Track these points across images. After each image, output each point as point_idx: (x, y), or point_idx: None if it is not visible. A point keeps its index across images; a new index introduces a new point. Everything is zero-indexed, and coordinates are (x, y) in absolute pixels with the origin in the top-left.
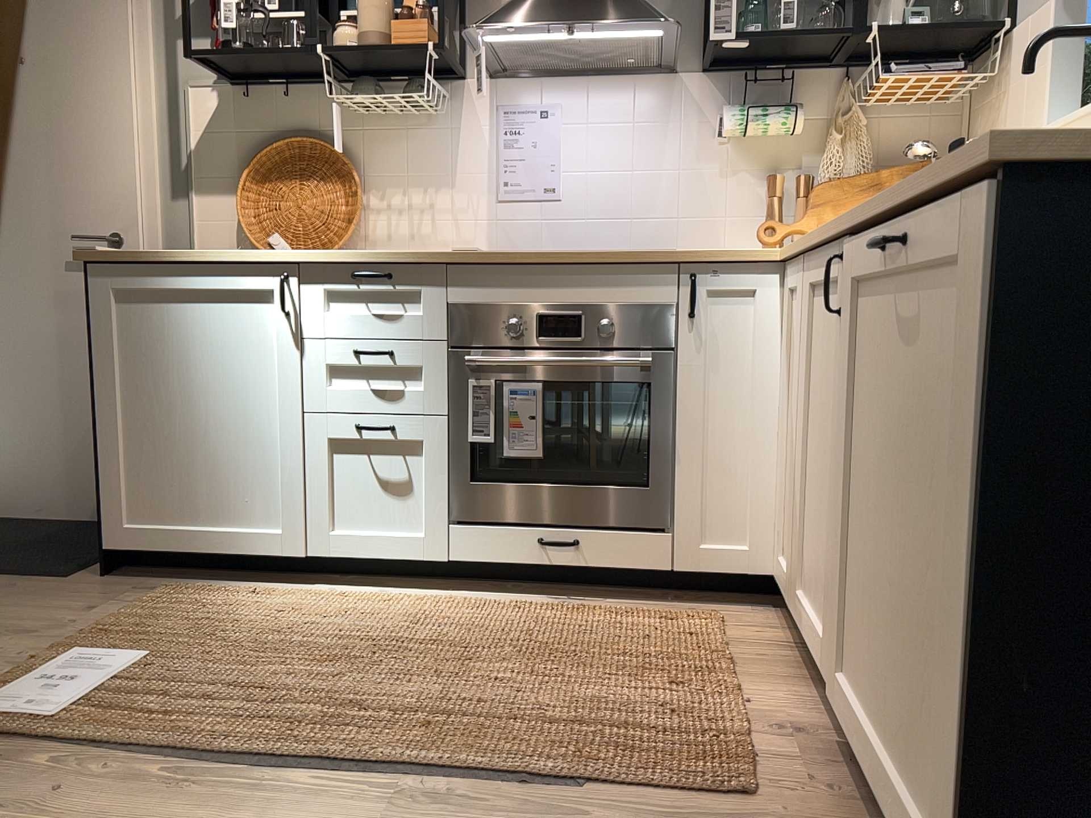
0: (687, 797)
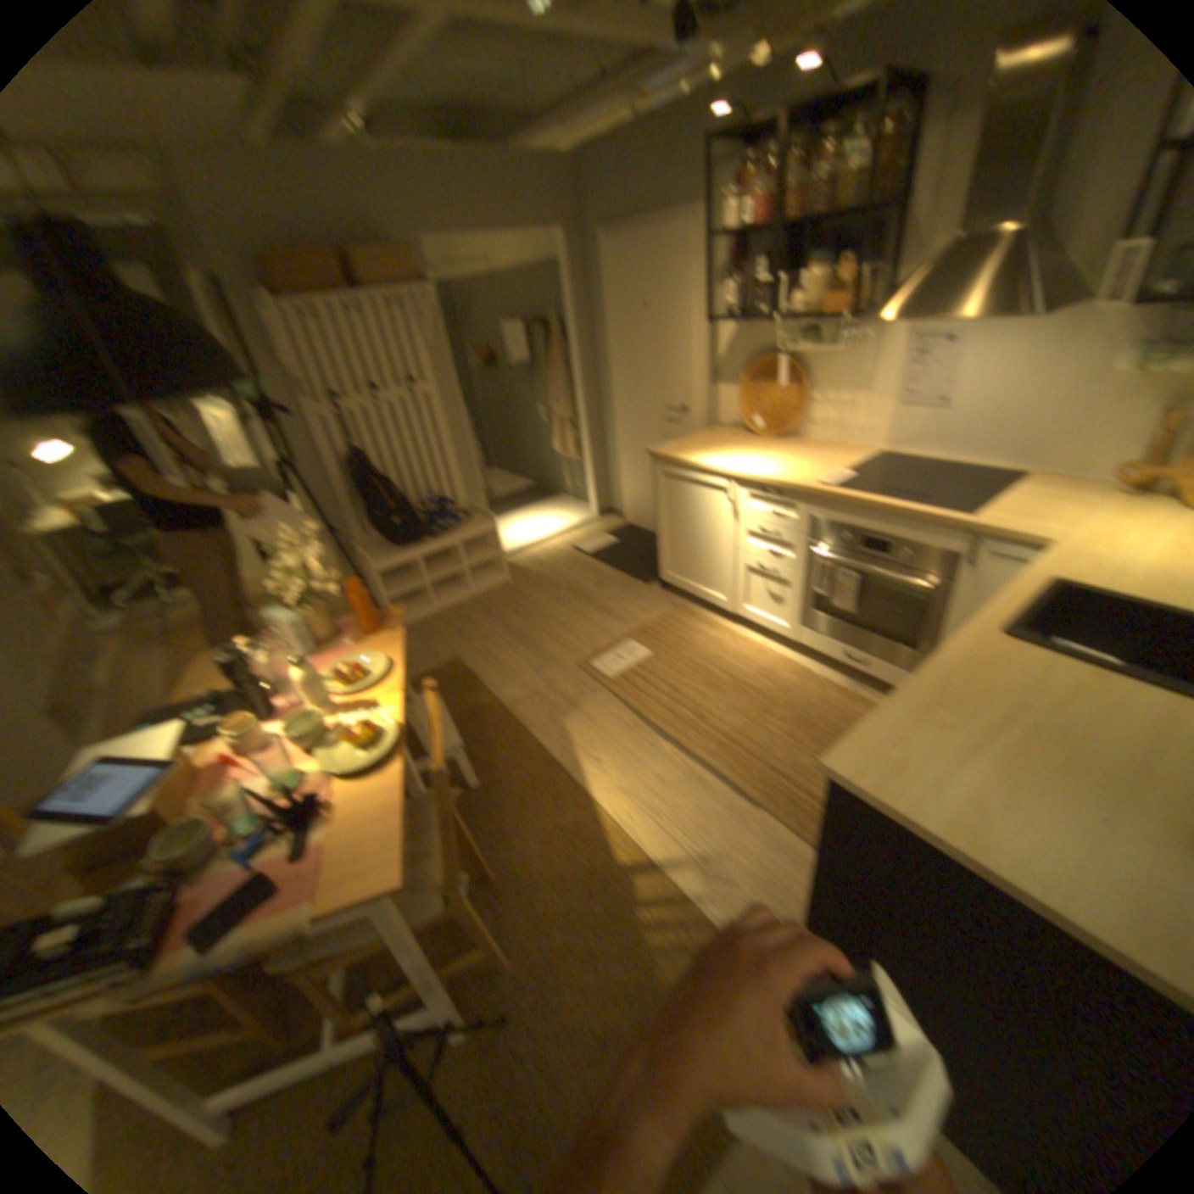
0: (794, 837)
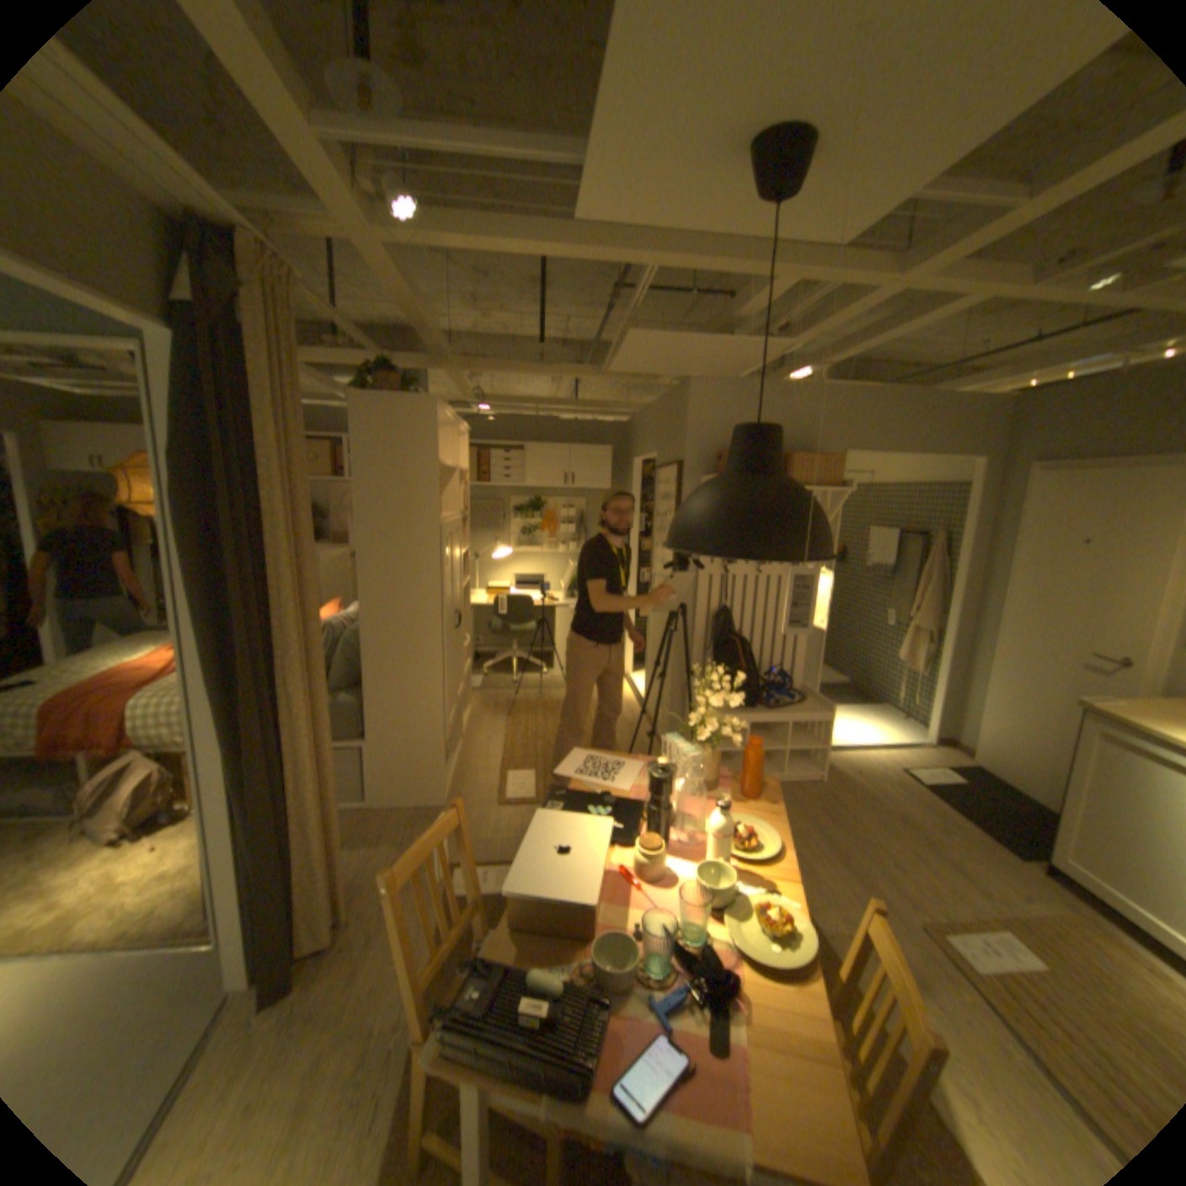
0: None
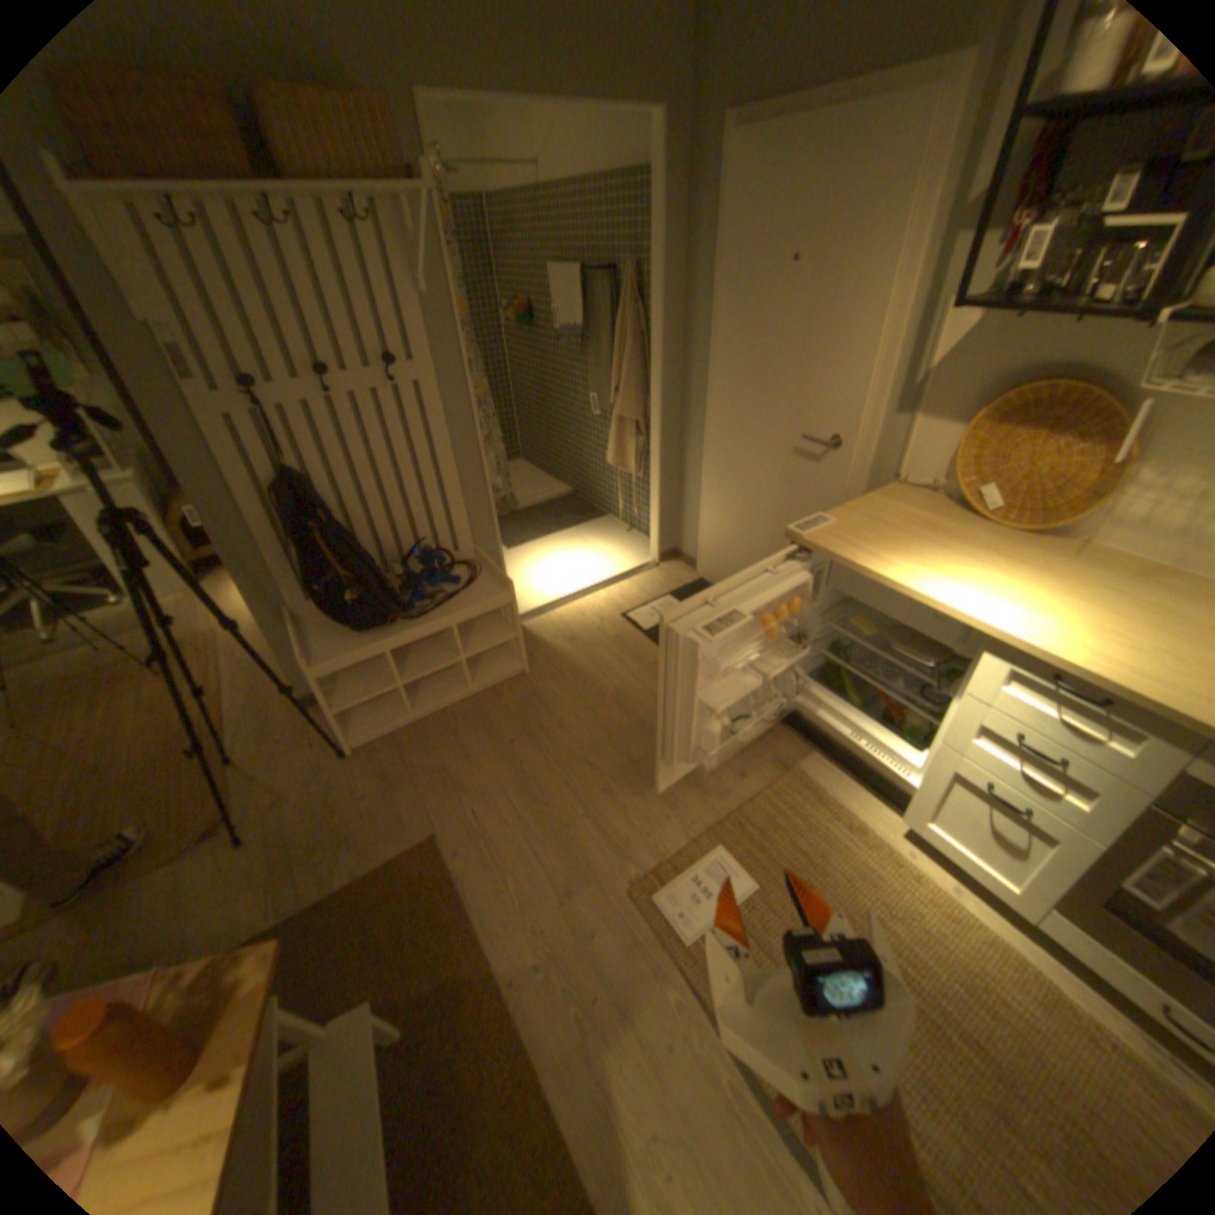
0: None
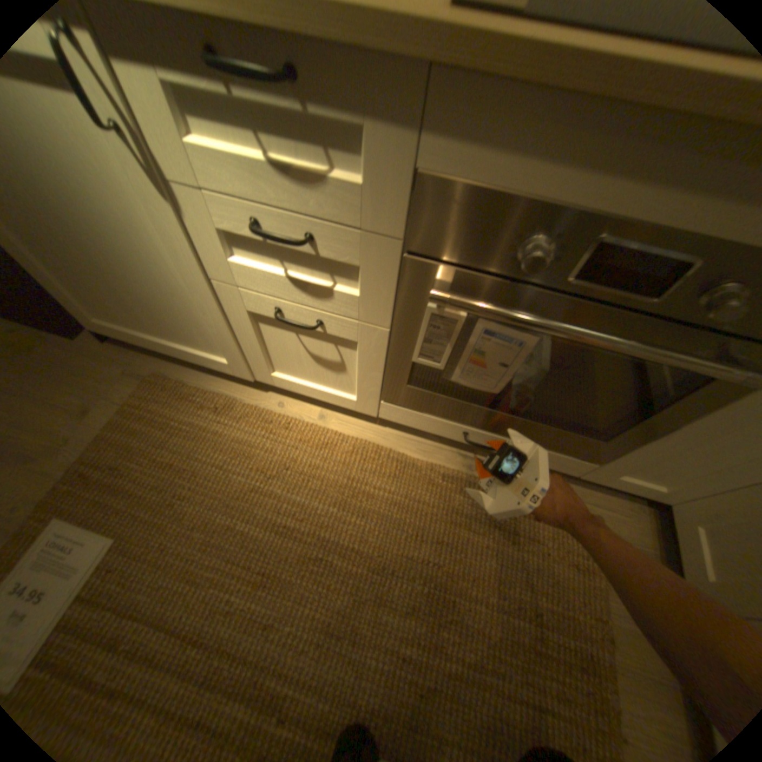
0: None
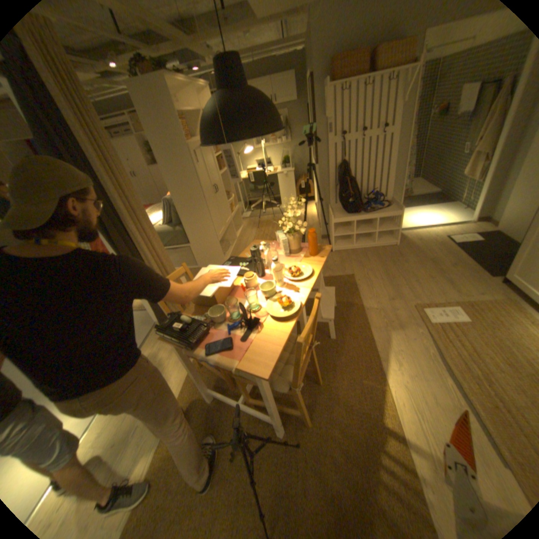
0: None
